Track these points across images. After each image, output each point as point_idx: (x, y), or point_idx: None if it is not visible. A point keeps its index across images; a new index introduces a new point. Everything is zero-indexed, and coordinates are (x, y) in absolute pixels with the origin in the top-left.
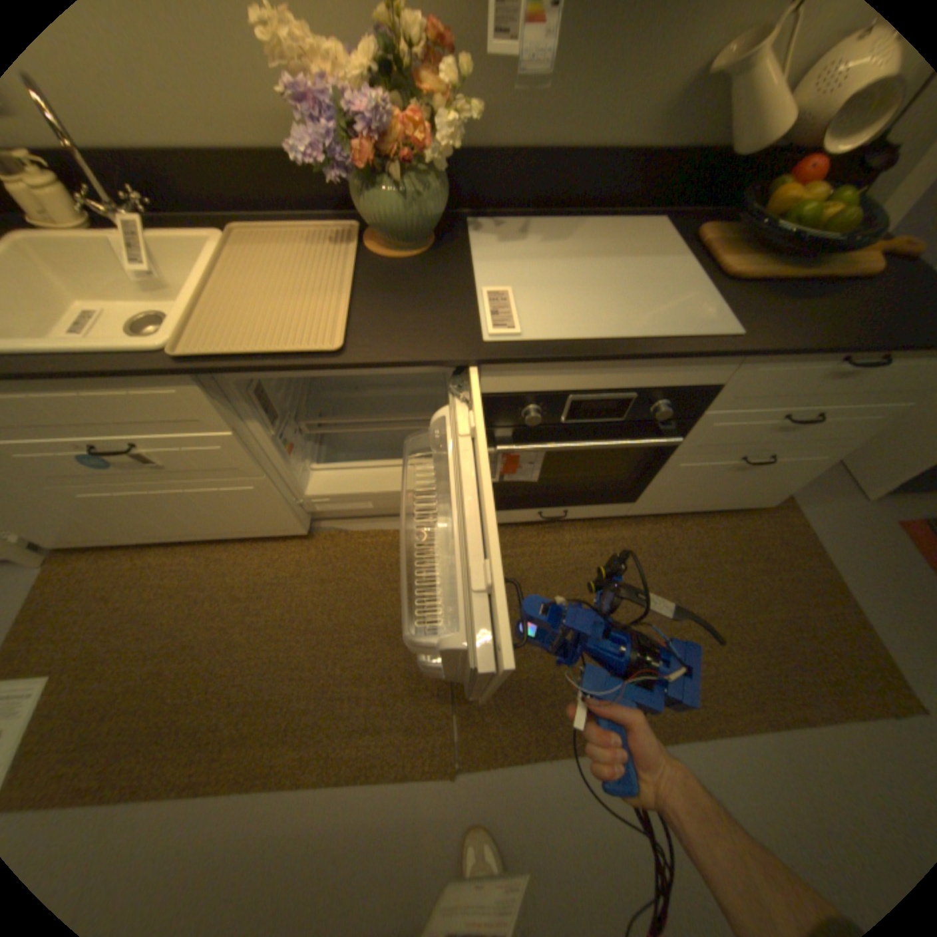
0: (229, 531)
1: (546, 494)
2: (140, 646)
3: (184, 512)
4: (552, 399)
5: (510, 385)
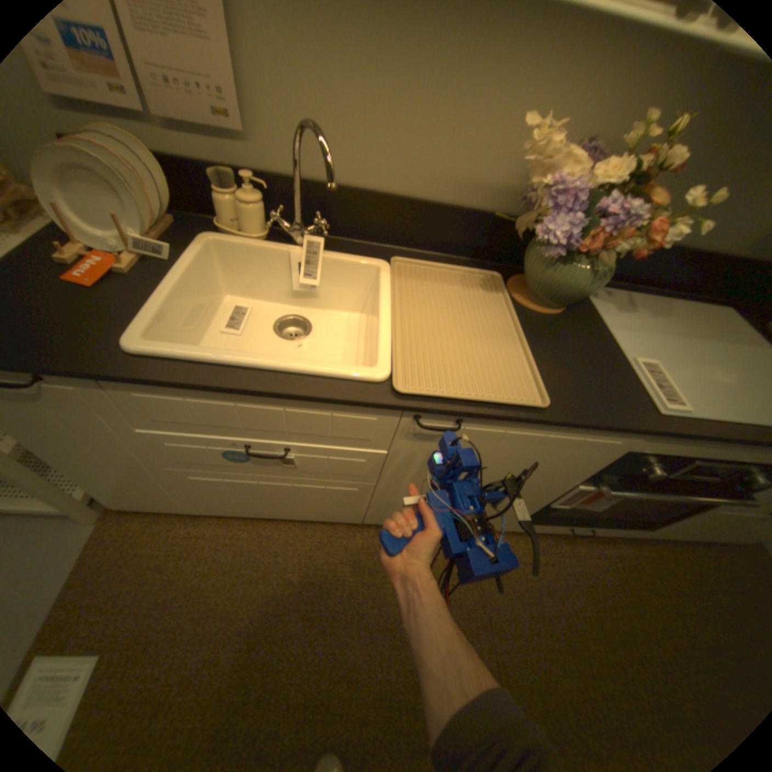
0: (297, 515)
1: (594, 520)
2: (195, 627)
3: (273, 499)
4: (683, 462)
5: (663, 449)
